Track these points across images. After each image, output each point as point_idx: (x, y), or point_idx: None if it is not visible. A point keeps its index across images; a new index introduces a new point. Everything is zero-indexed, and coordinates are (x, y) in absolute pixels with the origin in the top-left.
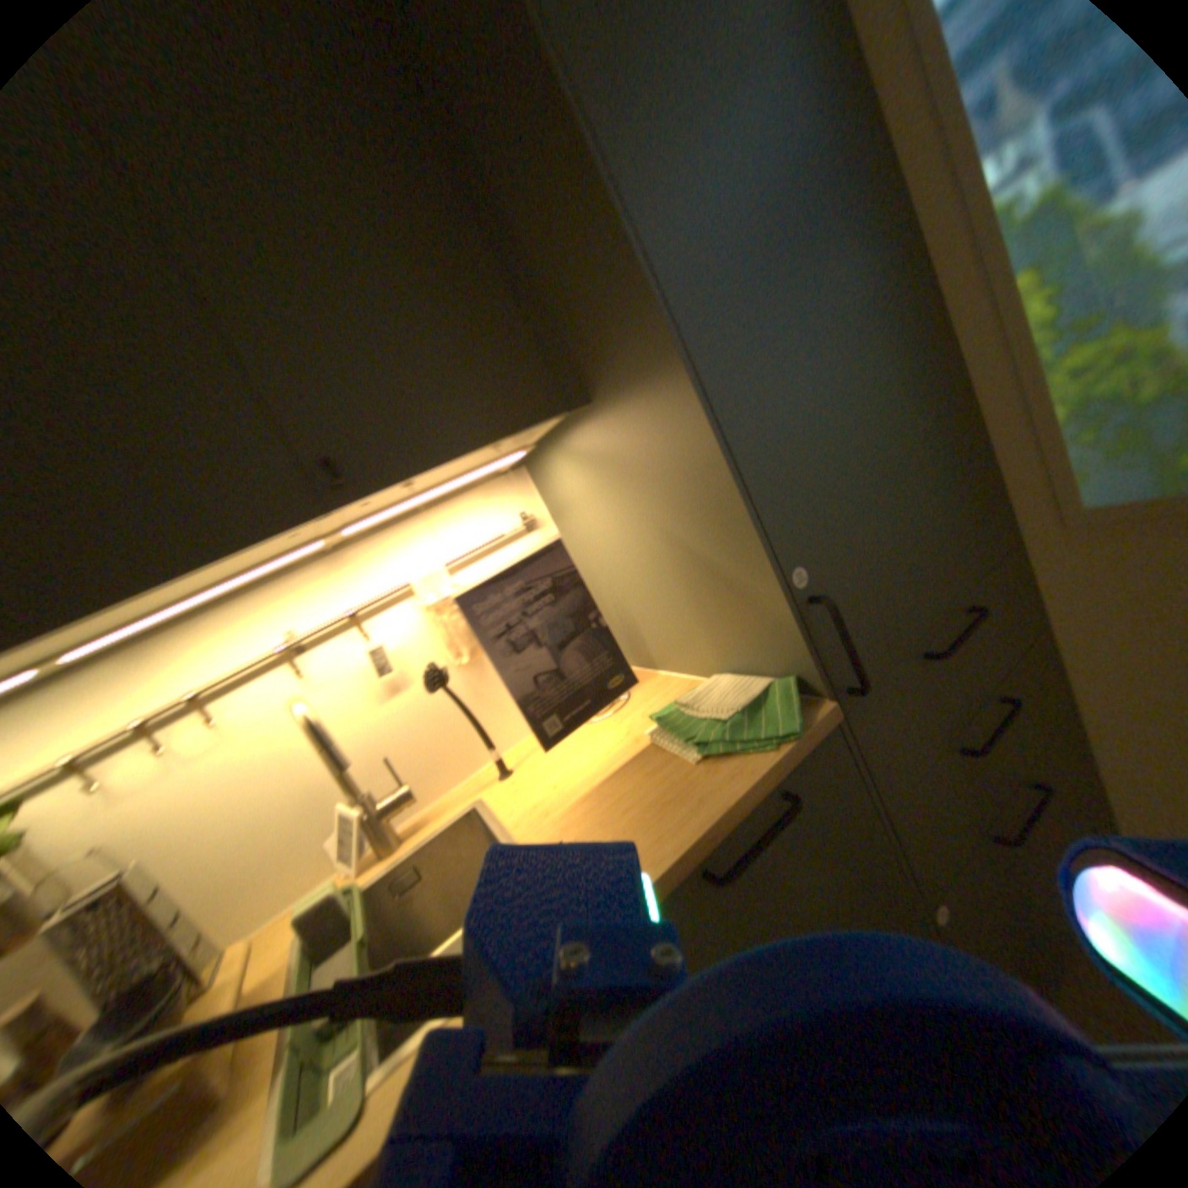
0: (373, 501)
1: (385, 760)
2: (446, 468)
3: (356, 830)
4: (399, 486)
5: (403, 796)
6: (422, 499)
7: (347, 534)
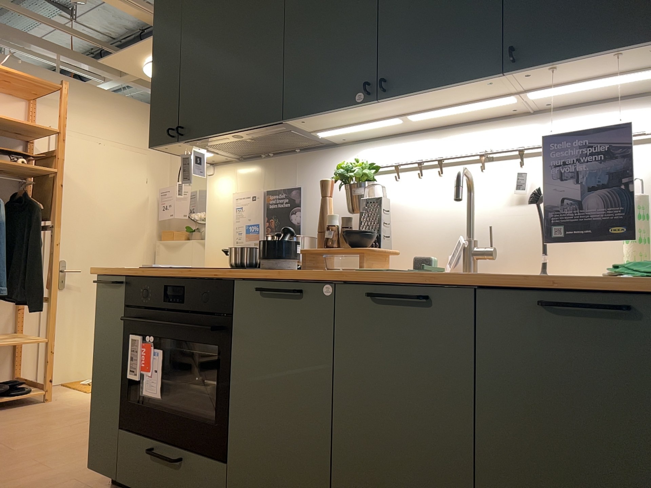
0: (534, 76)
1: (491, 228)
2: (580, 64)
3: (461, 252)
4: (545, 68)
5: (488, 252)
6: (595, 94)
7: (537, 103)
